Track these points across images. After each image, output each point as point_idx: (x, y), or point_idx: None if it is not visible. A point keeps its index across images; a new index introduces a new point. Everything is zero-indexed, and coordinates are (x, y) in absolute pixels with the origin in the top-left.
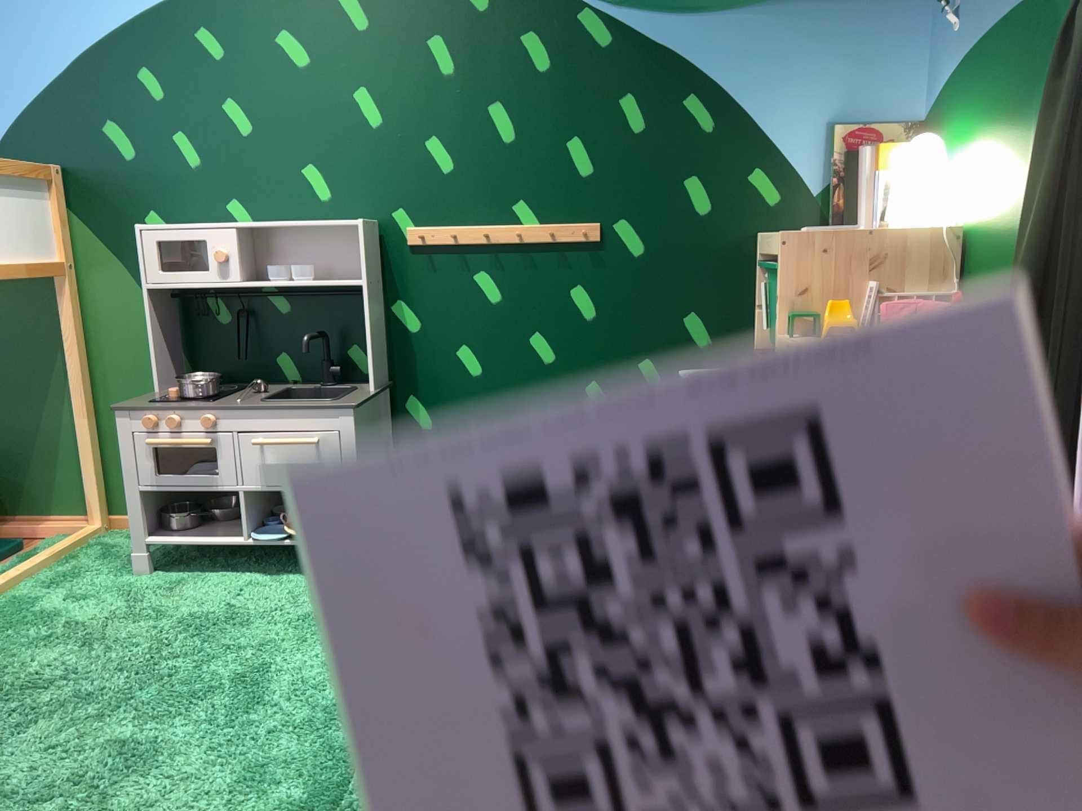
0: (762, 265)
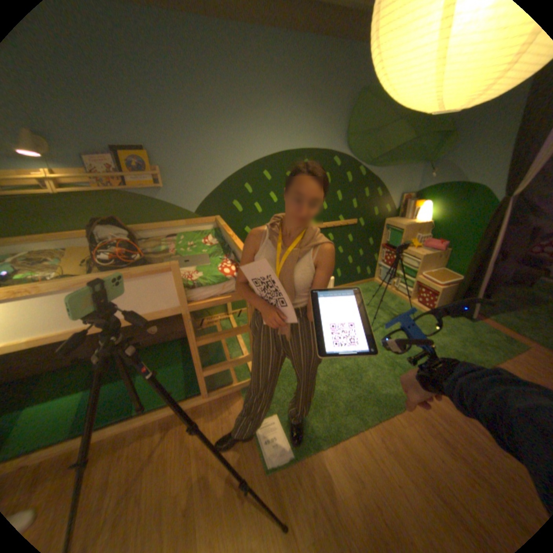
0: (387, 228)
